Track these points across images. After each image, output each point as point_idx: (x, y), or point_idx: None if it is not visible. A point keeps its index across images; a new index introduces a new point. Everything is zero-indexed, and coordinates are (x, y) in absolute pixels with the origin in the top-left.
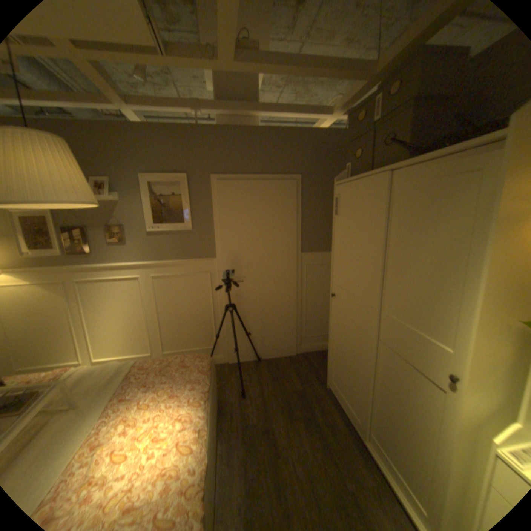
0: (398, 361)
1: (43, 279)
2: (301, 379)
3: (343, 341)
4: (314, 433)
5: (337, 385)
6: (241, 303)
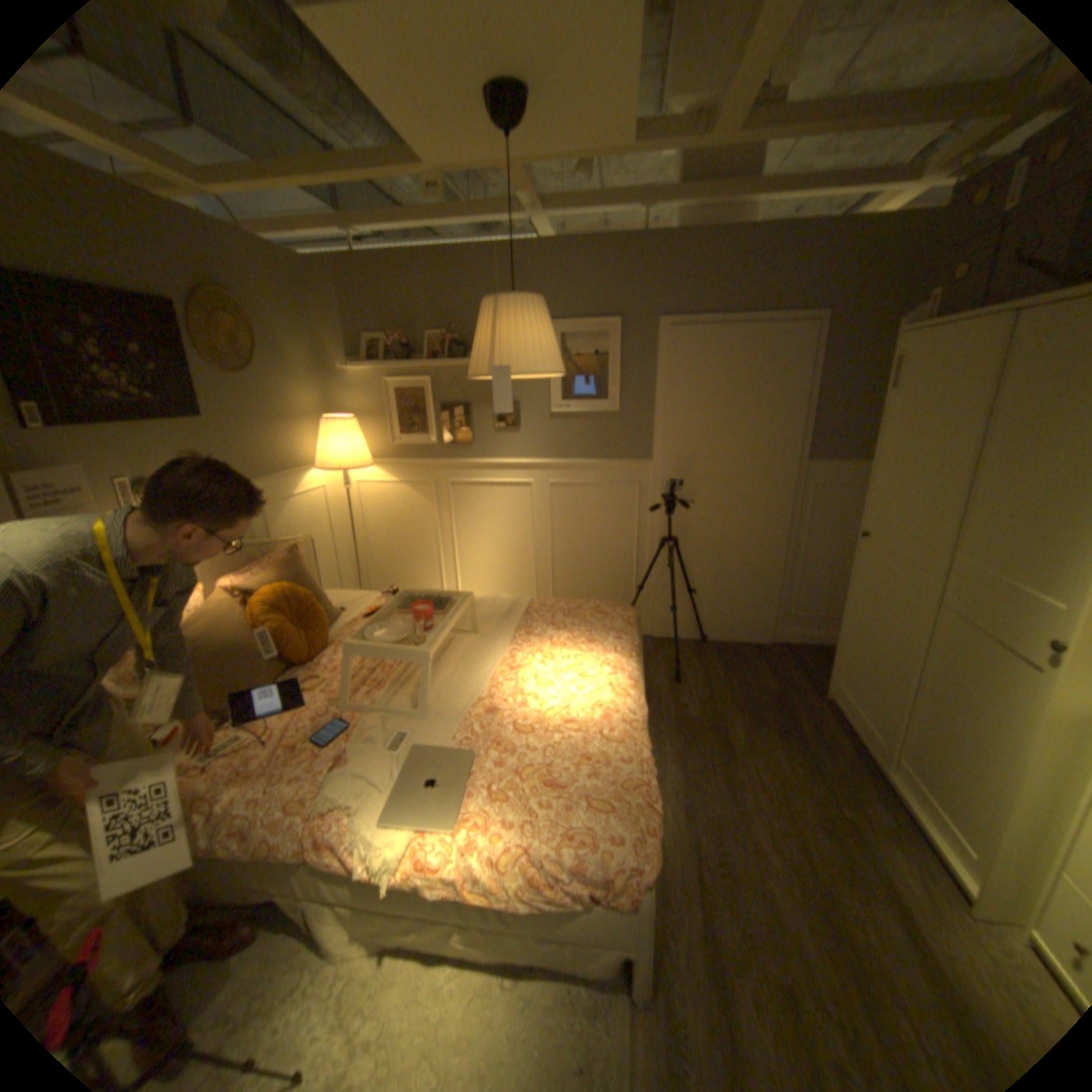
0: (972, 636)
1: (415, 476)
2: (780, 678)
3: (873, 615)
4: (797, 747)
5: (851, 690)
6: (686, 540)
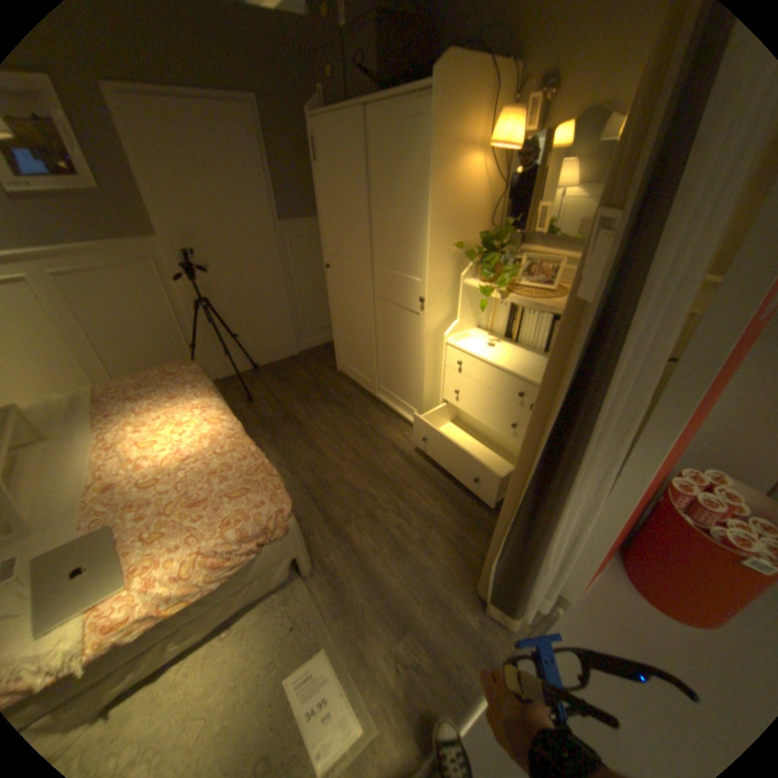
0: (389, 309)
1: None
2: (309, 371)
3: (345, 315)
4: (331, 404)
5: (346, 361)
6: (214, 298)
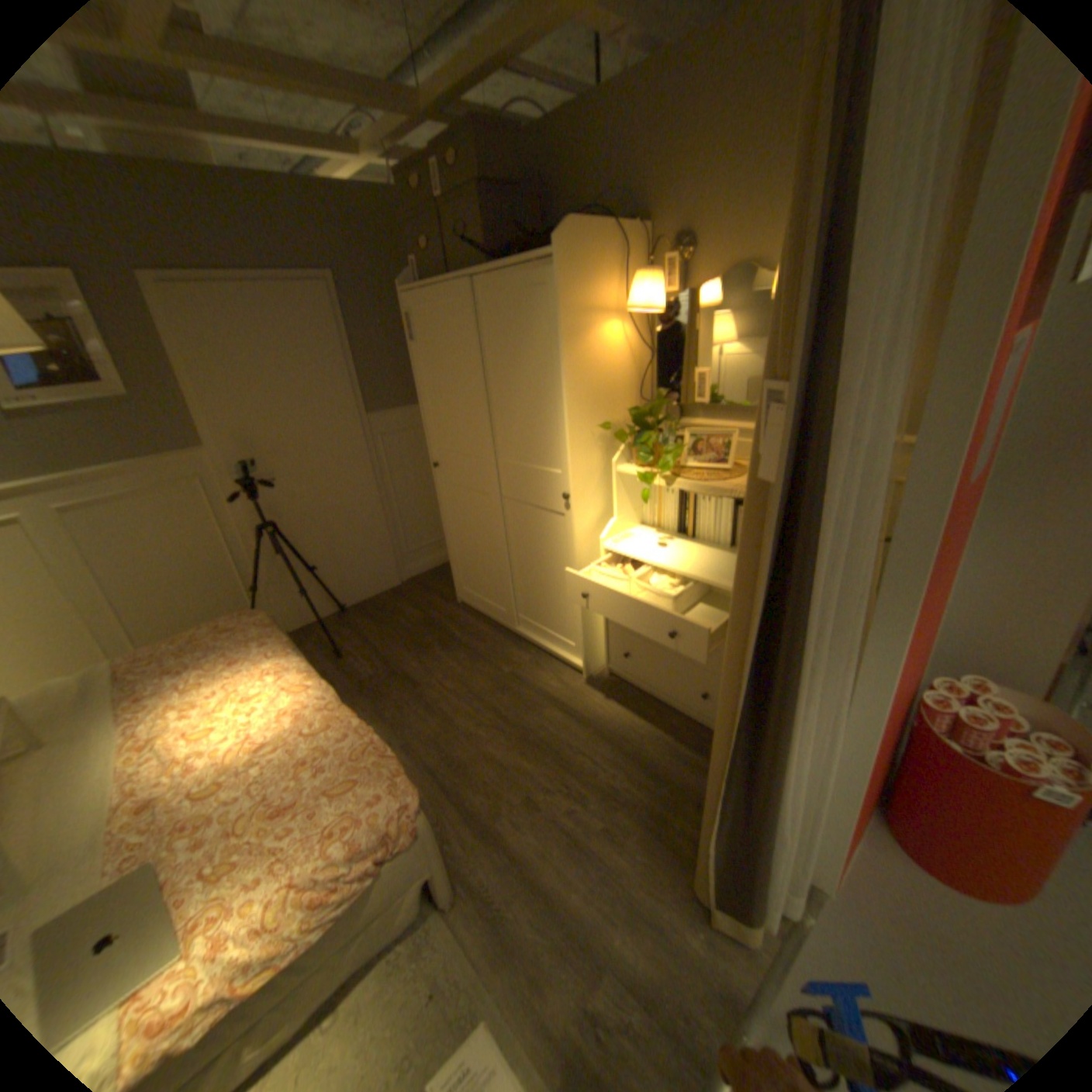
0: (524, 512)
1: None
2: (419, 607)
3: (463, 525)
4: (454, 649)
5: (470, 588)
6: (282, 520)
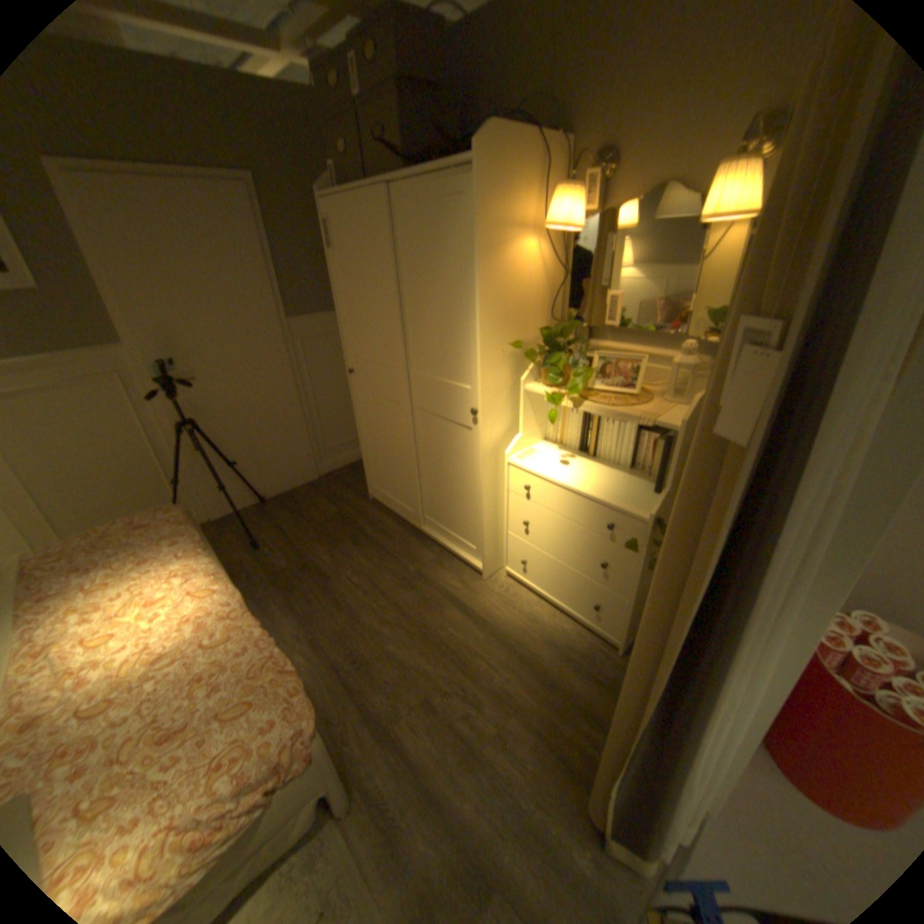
0: (433, 422)
1: None
2: (333, 501)
3: (376, 429)
4: (364, 544)
5: (380, 487)
6: (203, 417)
